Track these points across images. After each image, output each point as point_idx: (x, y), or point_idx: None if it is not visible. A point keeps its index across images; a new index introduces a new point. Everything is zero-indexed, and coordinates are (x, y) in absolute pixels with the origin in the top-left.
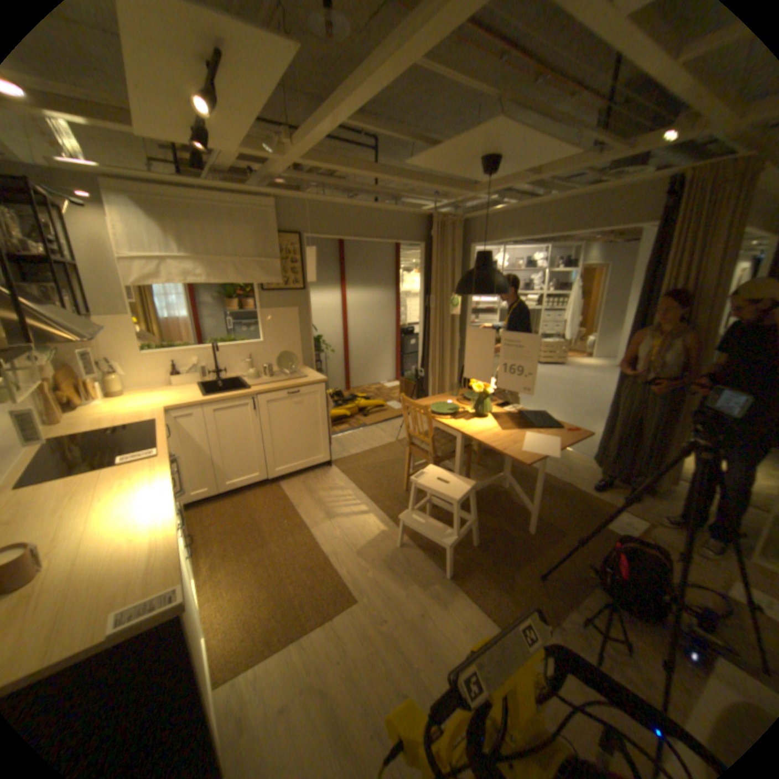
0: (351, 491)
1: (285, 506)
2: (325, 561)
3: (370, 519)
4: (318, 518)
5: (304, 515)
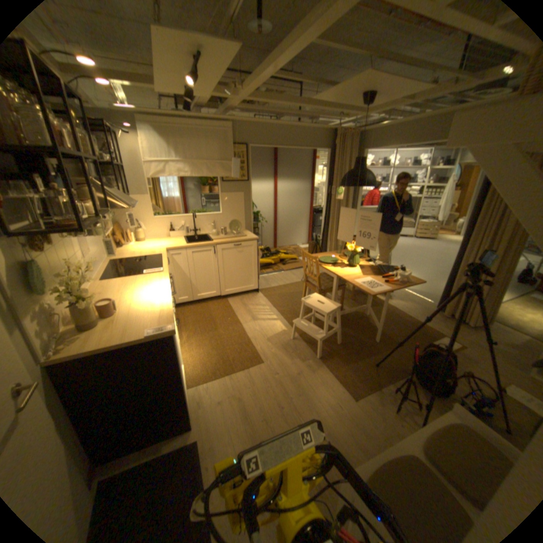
0: (269, 306)
1: (231, 310)
2: (250, 340)
3: (278, 322)
4: (248, 318)
5: (240, 316)
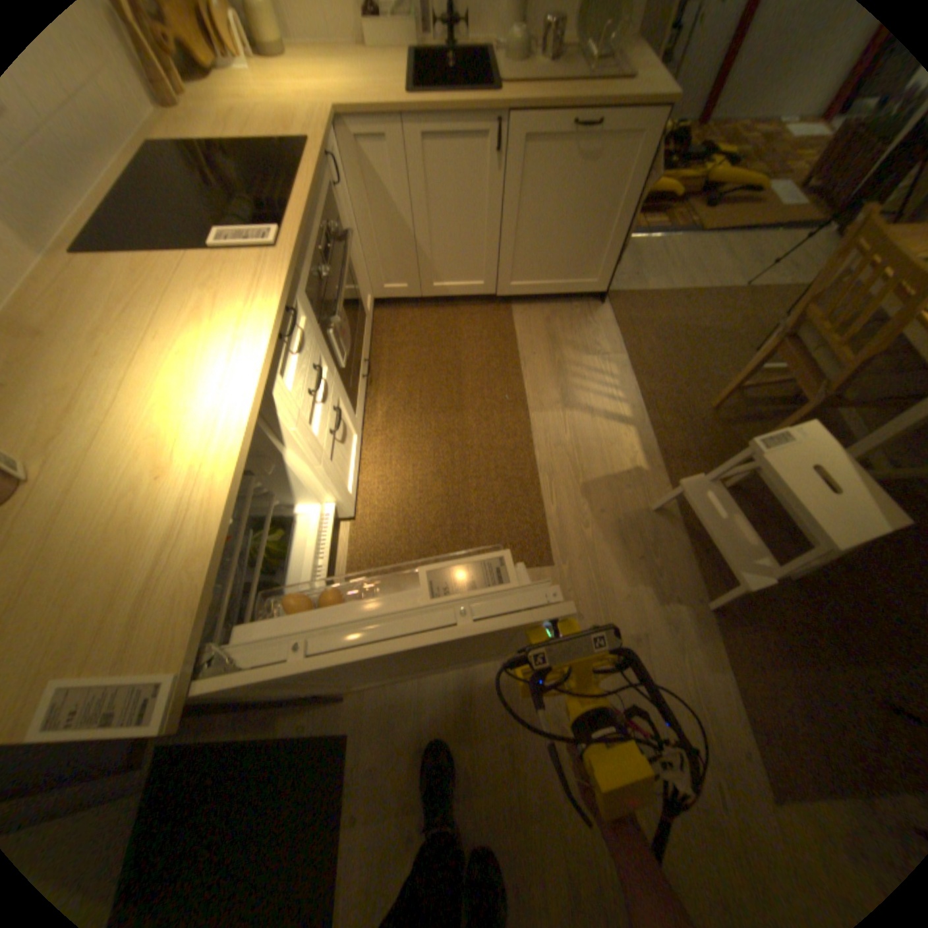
0: (620, 367)
1: (510, 353)
2: (535, 477)
3: (629, 435)
4: (551, 396)
5: (531, 382)
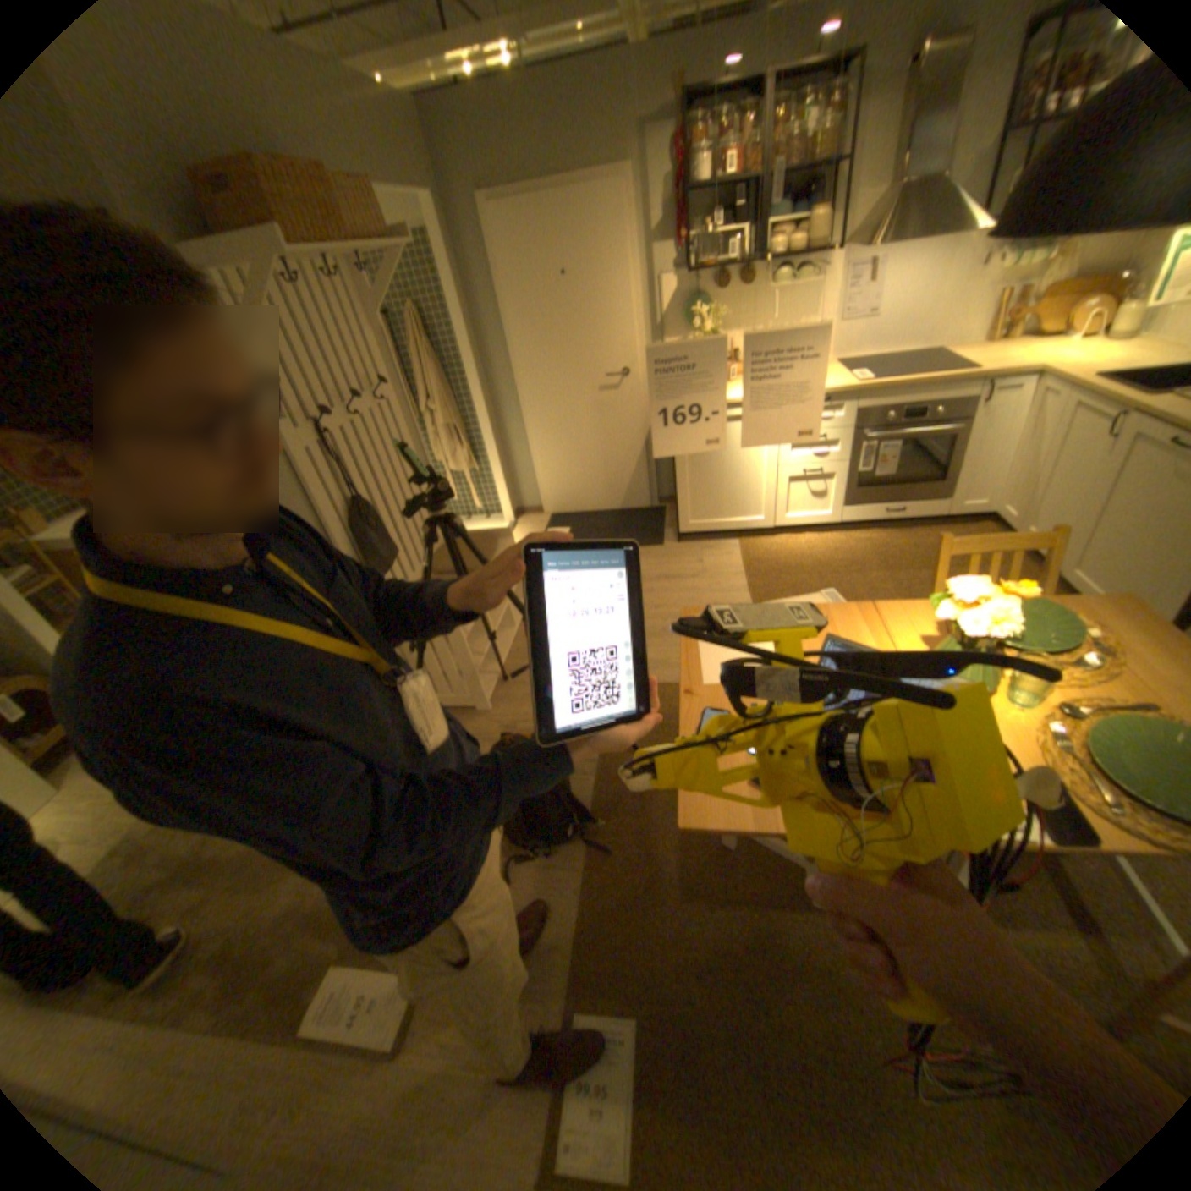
0: None
1: None
2: None
3: None
4: None
5: None
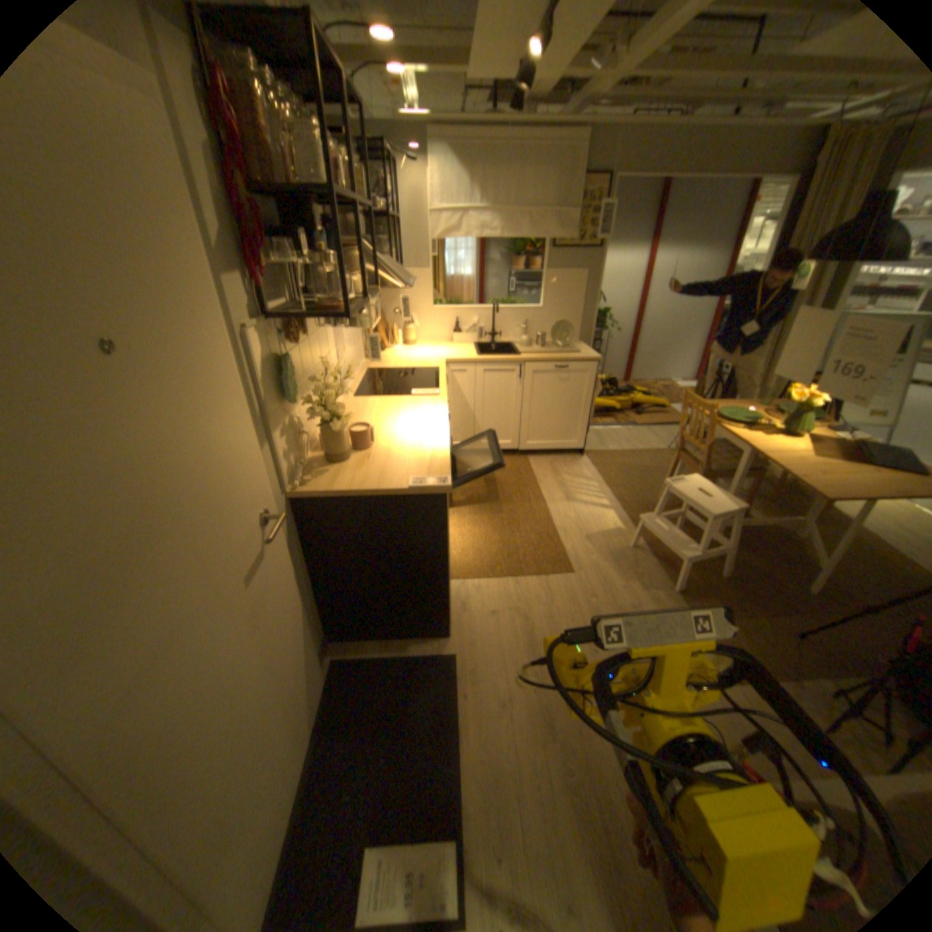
0: (599, 484)
1: (530, 477)
2: (556, 531)
3: (611, 514)
4: (559, 496)
5: (545, 490)
